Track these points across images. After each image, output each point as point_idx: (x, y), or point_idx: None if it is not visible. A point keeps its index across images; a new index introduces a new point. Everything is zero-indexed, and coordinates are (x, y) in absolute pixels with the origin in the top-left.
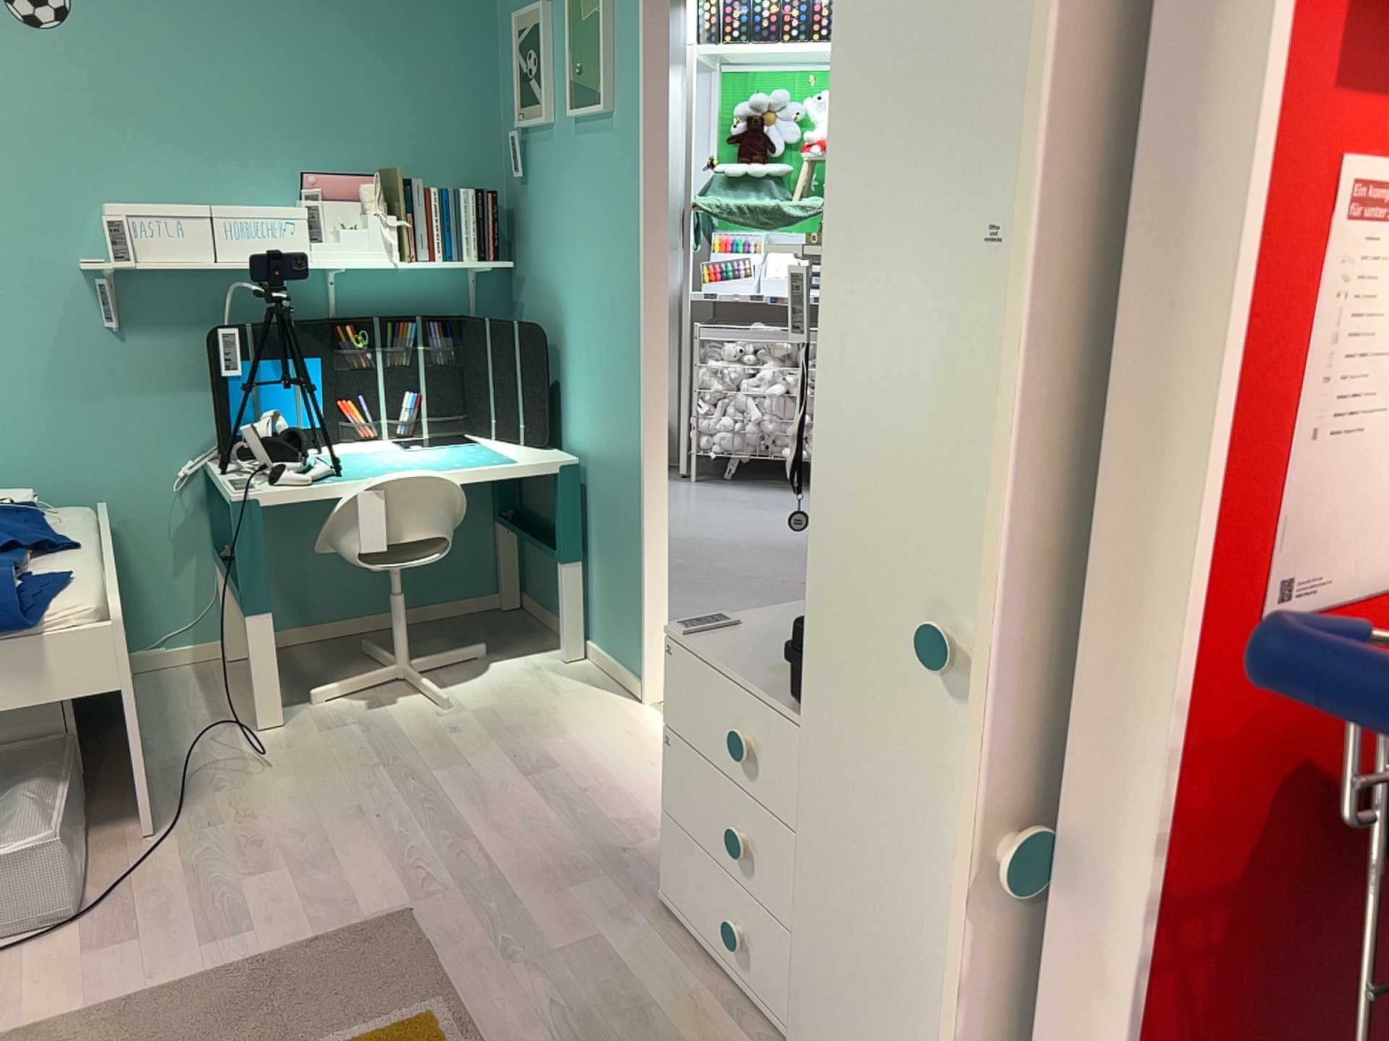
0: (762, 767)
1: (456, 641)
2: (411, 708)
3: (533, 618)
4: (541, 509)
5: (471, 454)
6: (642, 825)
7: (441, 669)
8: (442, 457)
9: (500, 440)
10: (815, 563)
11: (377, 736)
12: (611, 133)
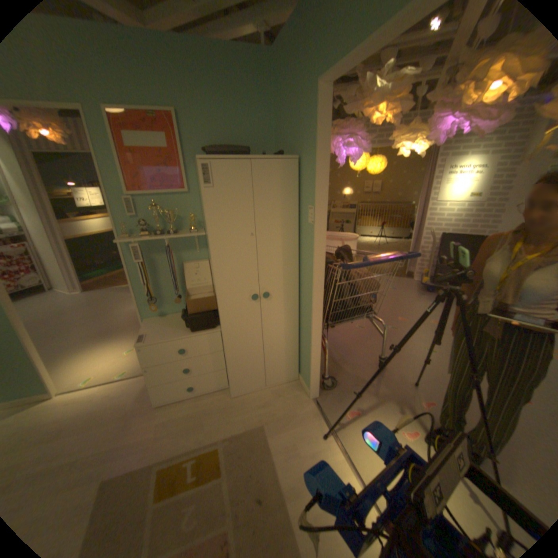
0: (188, 351)
1: None
2: None
3: None
4: None
5: None
6: (117, 408)
7: None
8: None
9: None
10: (218, 299)
11: None
12: None
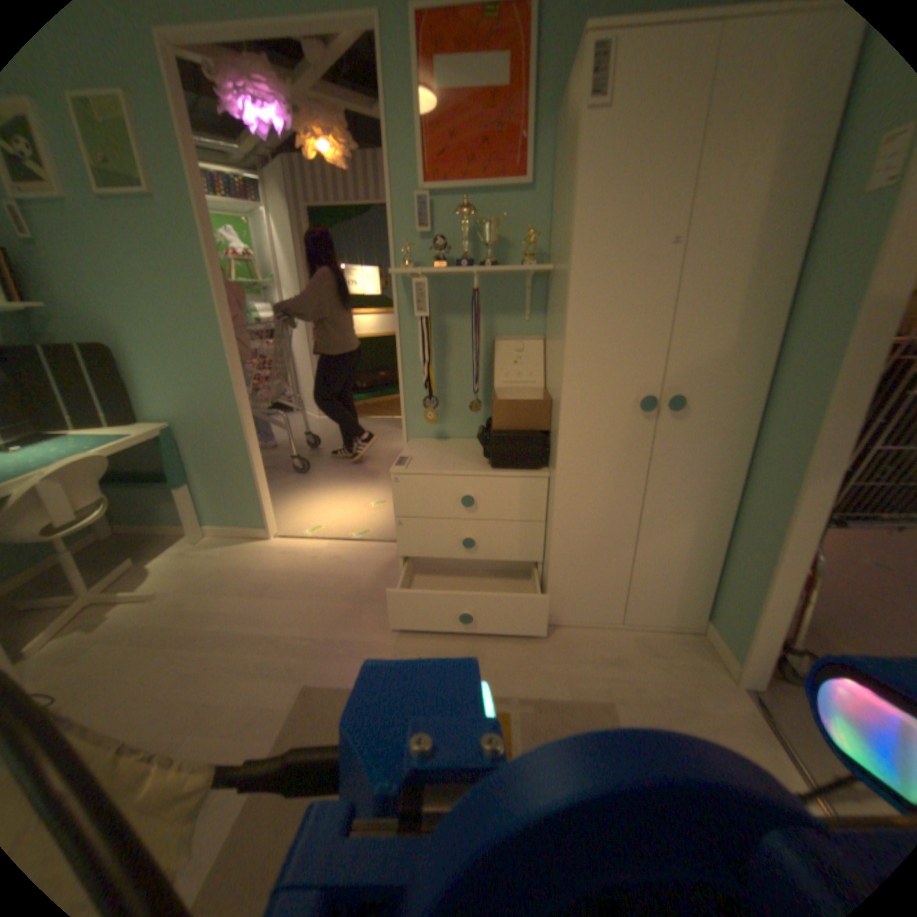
0: (479, 504)
1: (95, 568)
2: (124, 613)
3: (134, 534)
4: (122, 467)
5: (80, 440)
6: (348, 580)
7: (111, 585)
8: (61, 448)
9: (83, 429)
10: (565, 396)
11: (126, 639)
12: (156, 210)
